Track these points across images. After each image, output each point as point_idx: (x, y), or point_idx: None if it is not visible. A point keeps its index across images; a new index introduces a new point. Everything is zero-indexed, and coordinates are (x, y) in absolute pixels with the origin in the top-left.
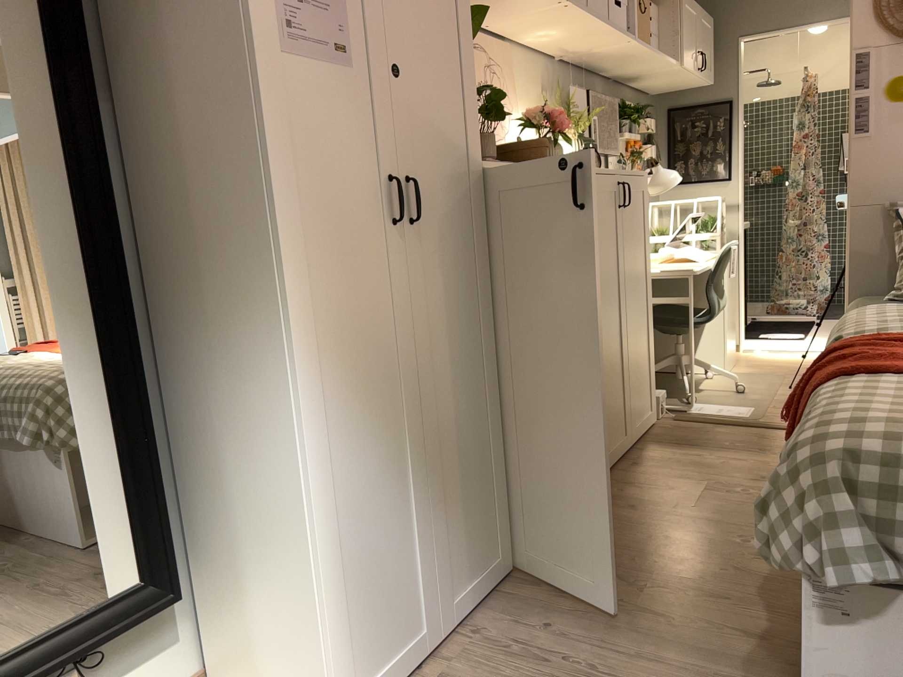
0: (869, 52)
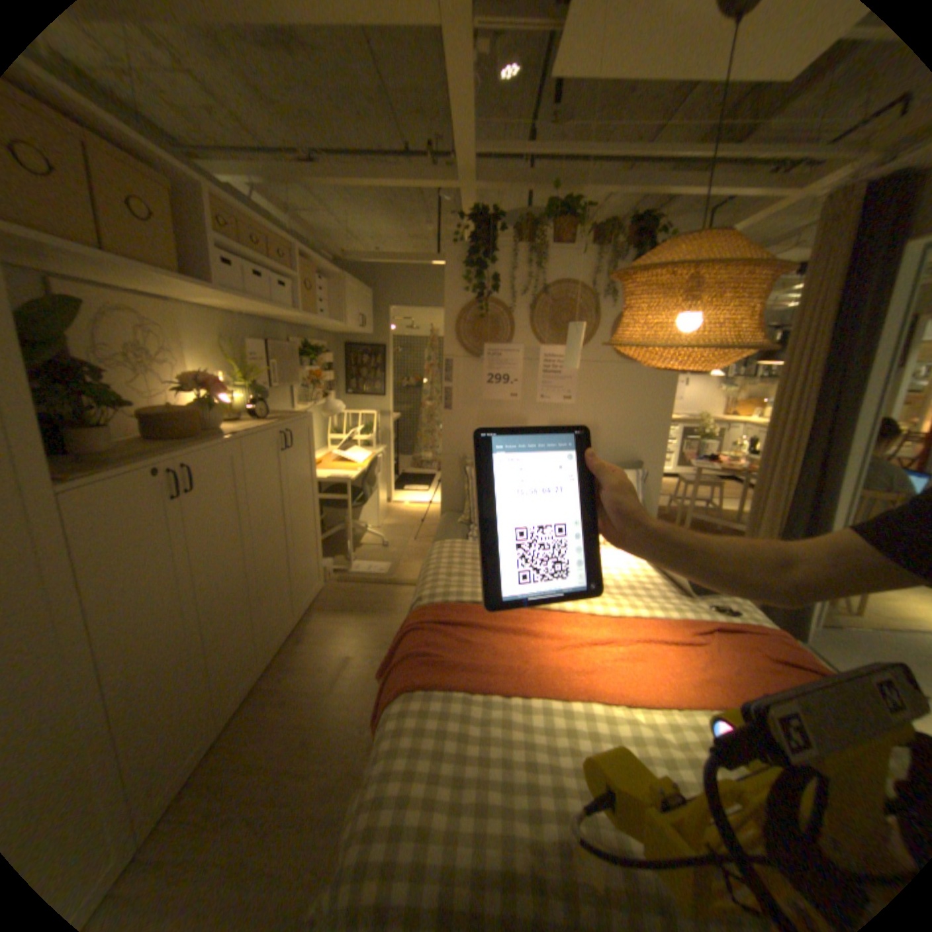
0: (457, 358)
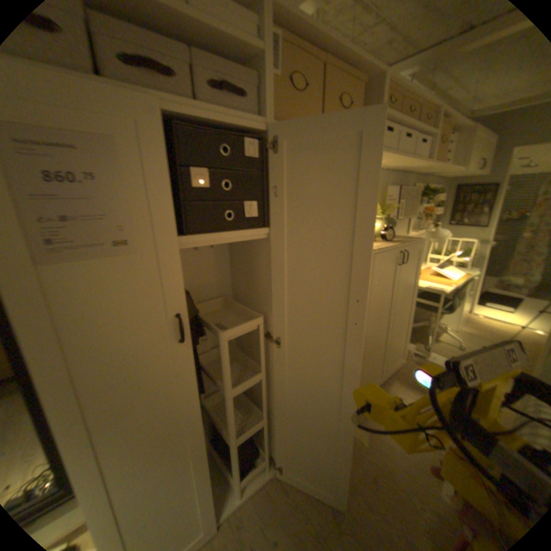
0: None
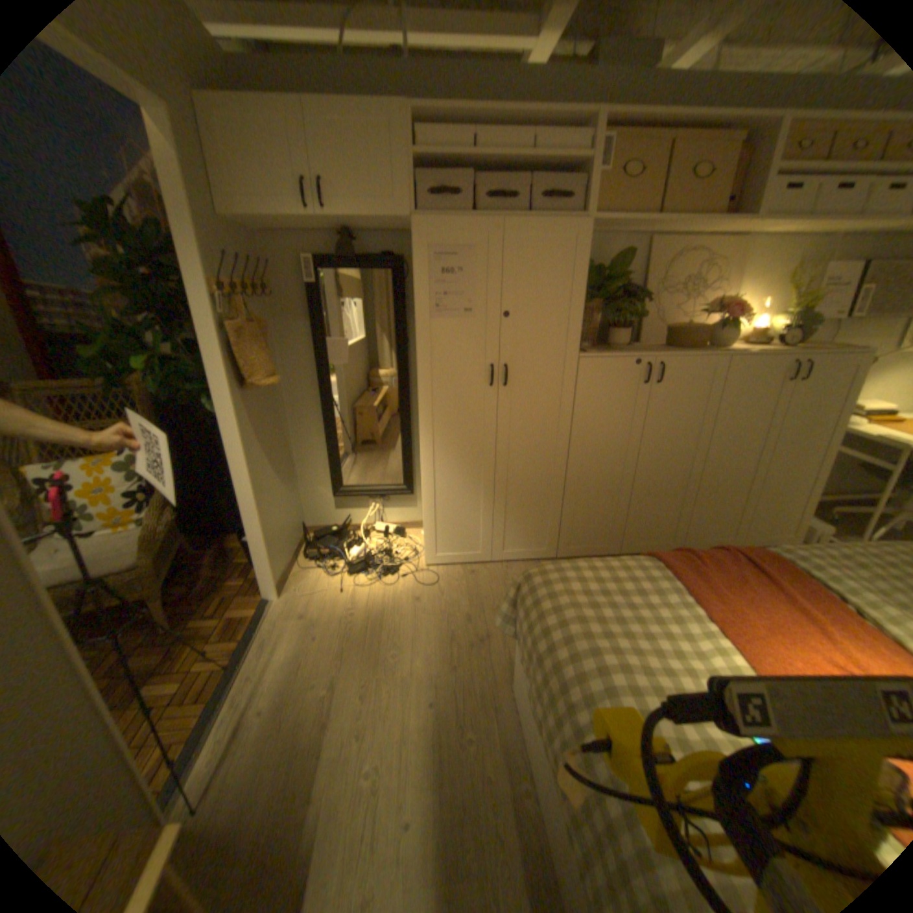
0: None
